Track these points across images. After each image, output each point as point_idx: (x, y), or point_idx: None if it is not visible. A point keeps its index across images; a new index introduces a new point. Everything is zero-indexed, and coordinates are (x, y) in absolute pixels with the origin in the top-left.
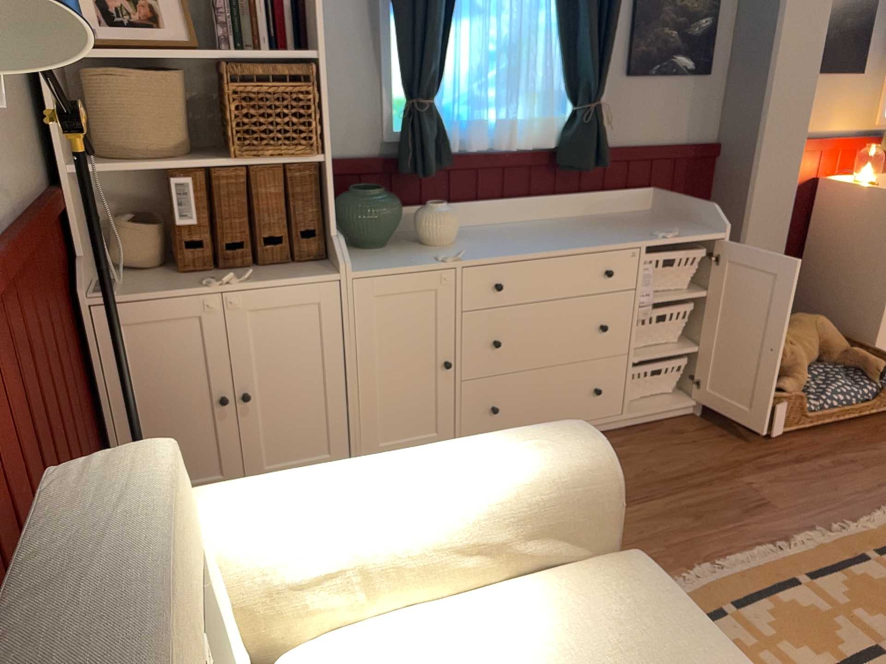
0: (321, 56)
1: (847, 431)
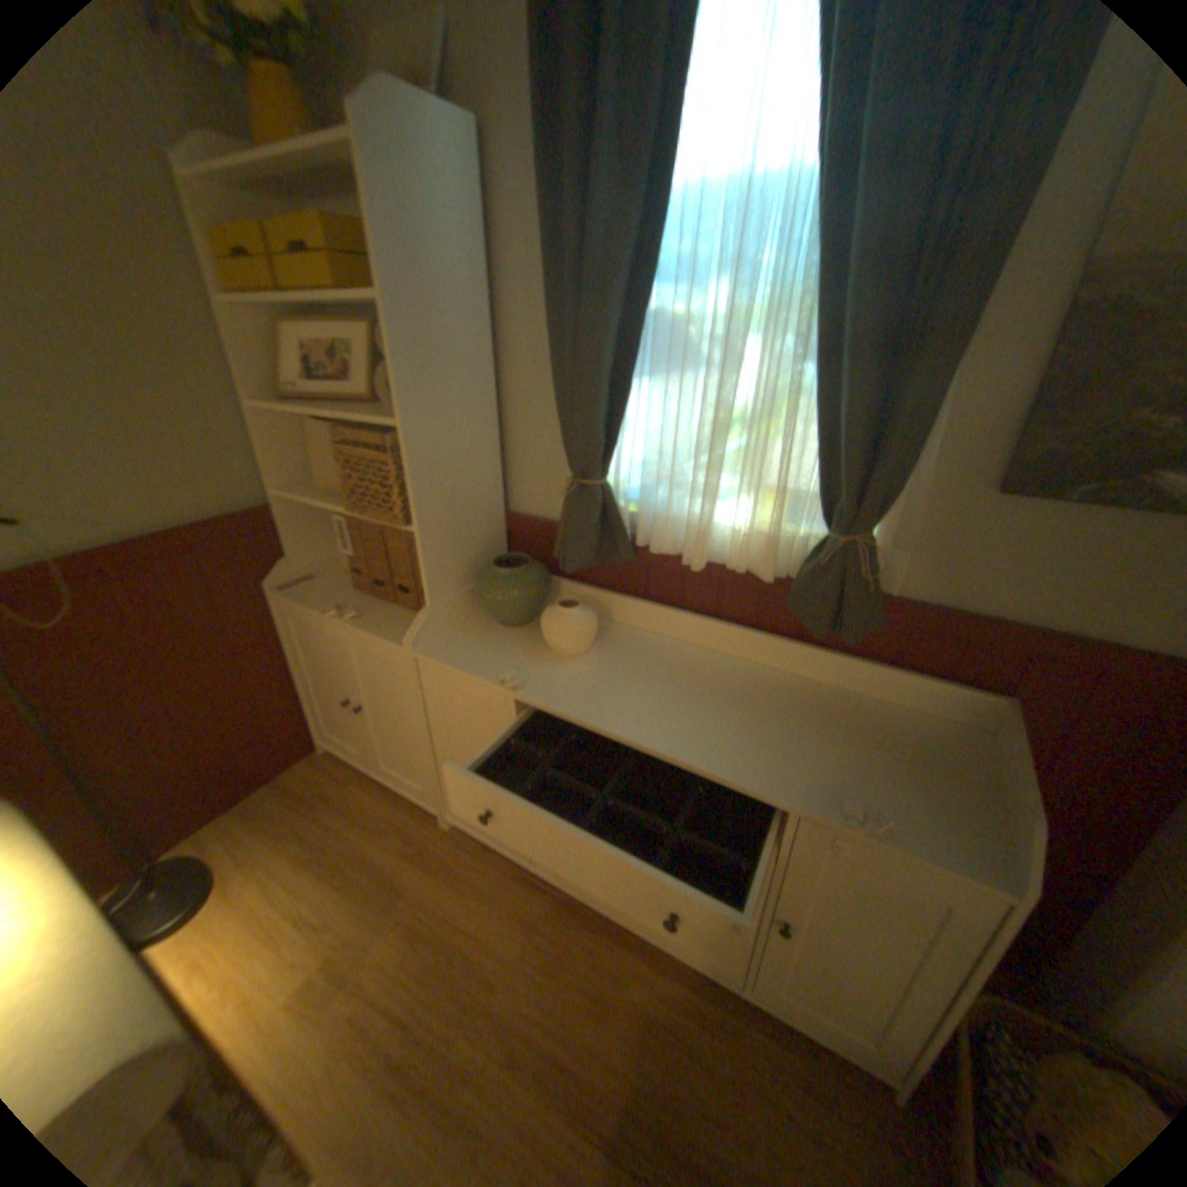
0: (402, 424)
1: None
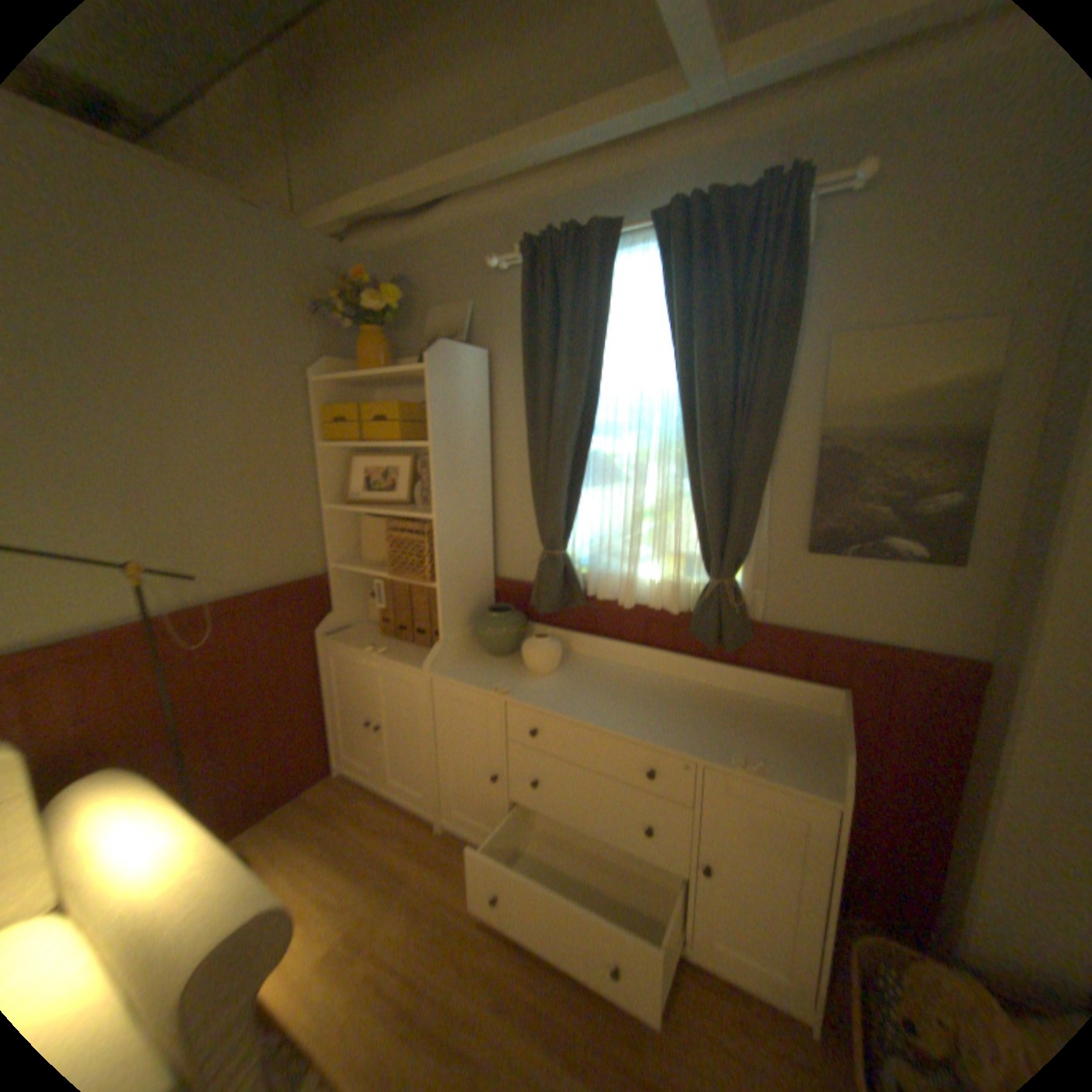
0: (436, 518)
1: None
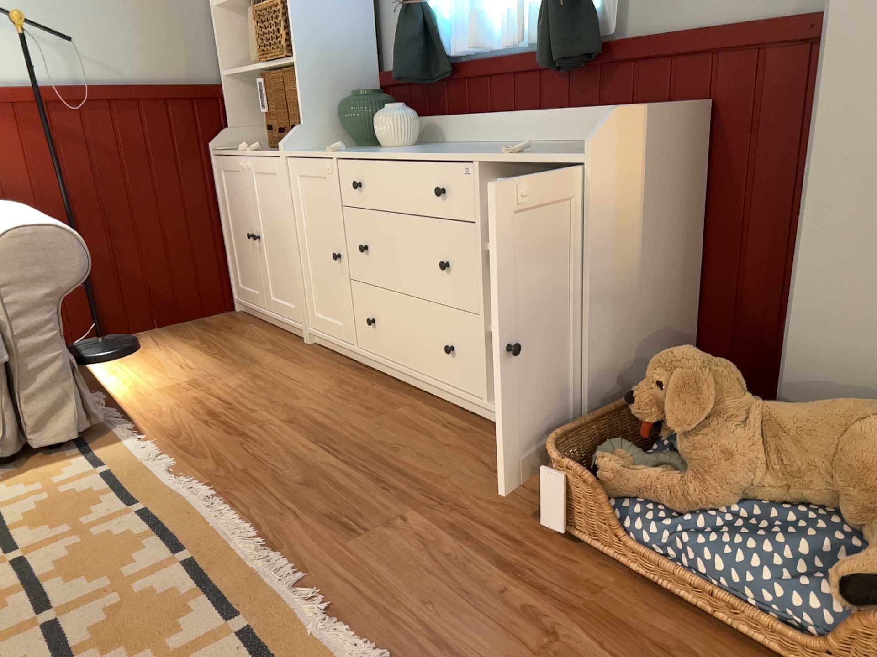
0: None
1: (702, 642)
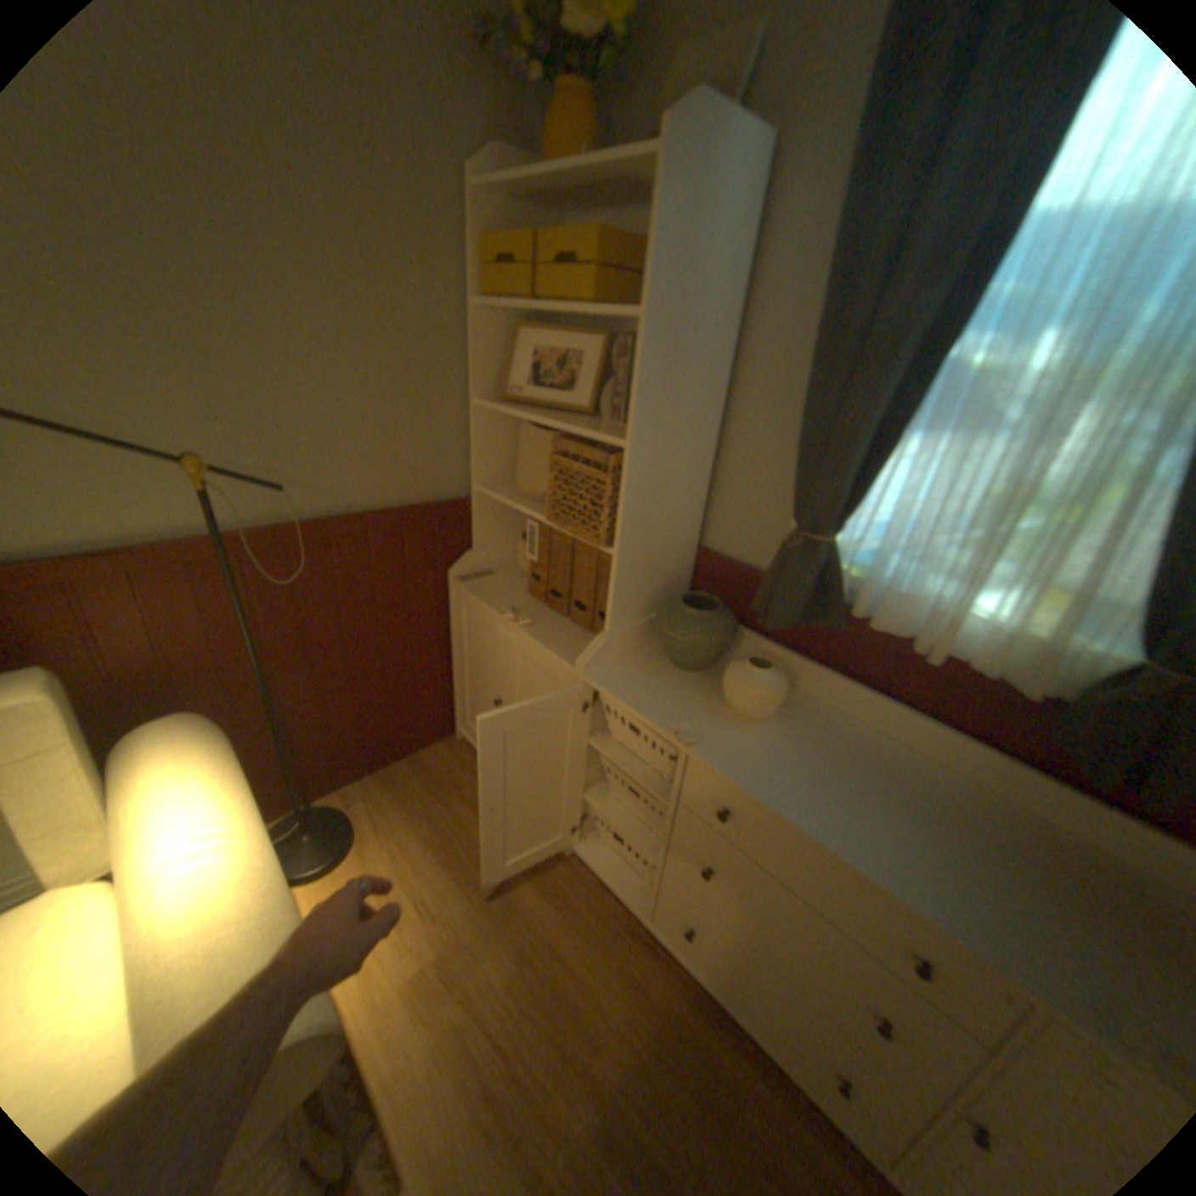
0: (632, 446)
1: None
